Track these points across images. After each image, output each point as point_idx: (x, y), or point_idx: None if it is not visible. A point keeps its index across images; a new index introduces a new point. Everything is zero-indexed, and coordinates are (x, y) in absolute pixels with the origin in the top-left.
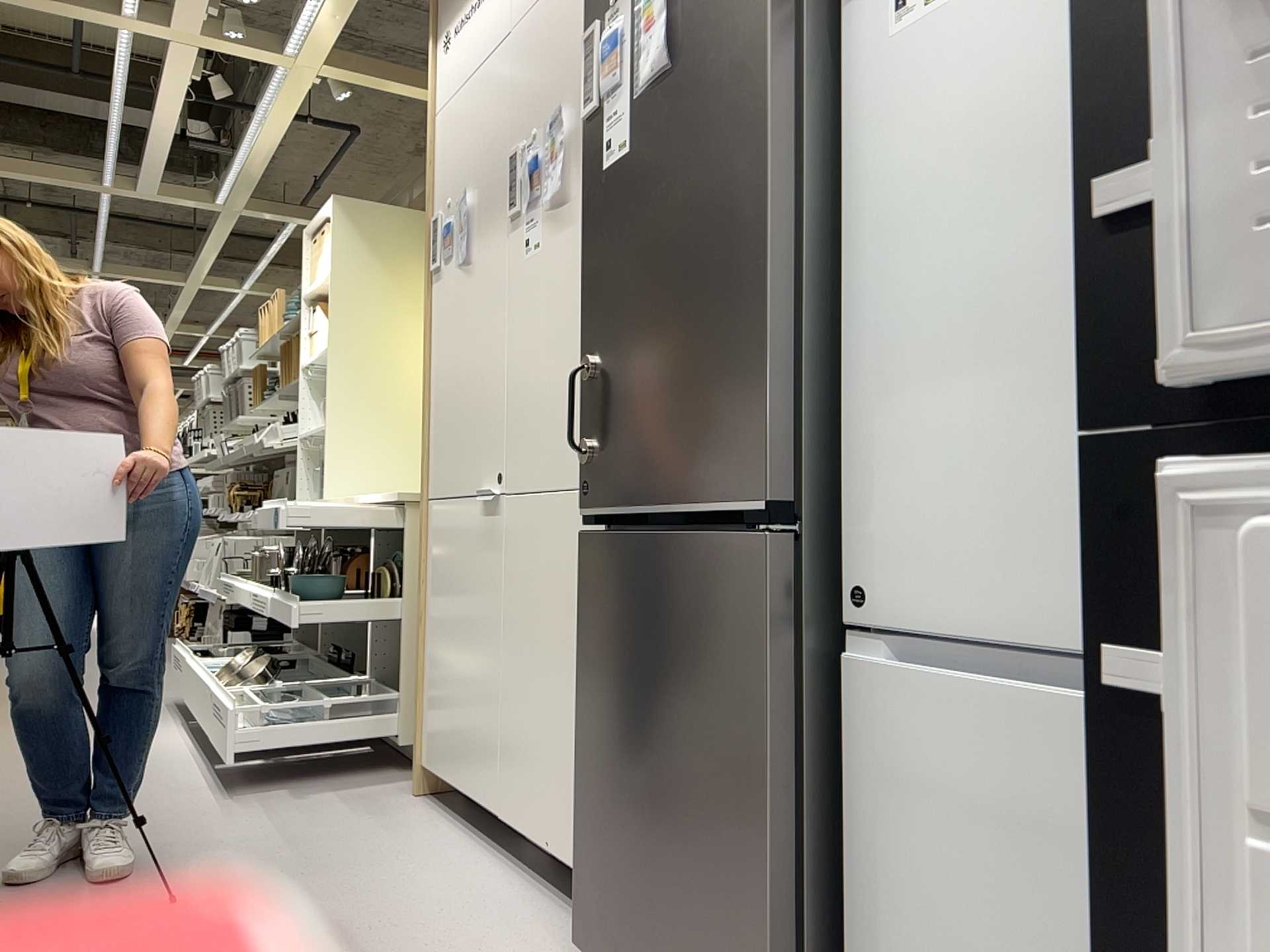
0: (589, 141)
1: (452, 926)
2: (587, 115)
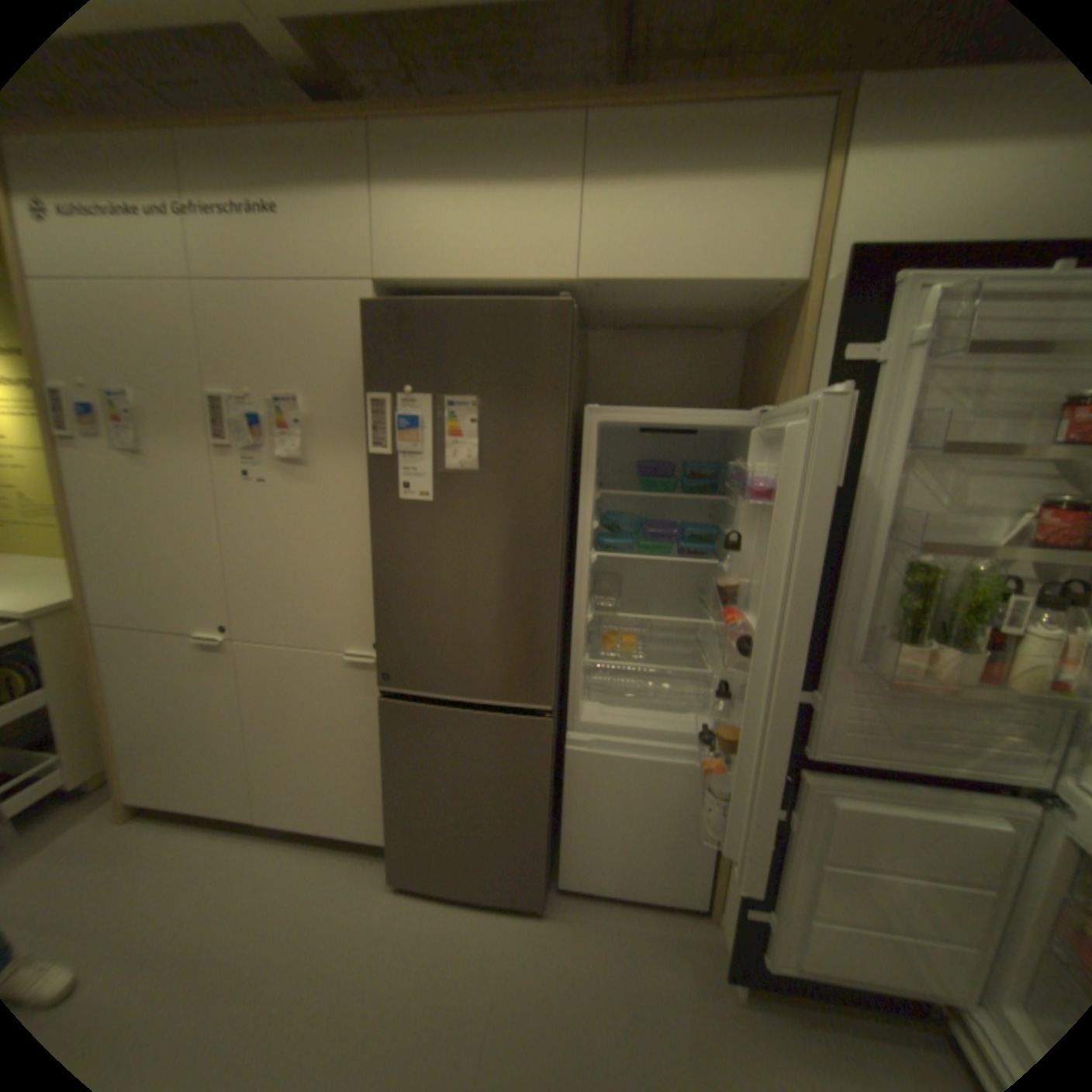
0: (376, 469)
1: (288, 913)
2: (376, 451)
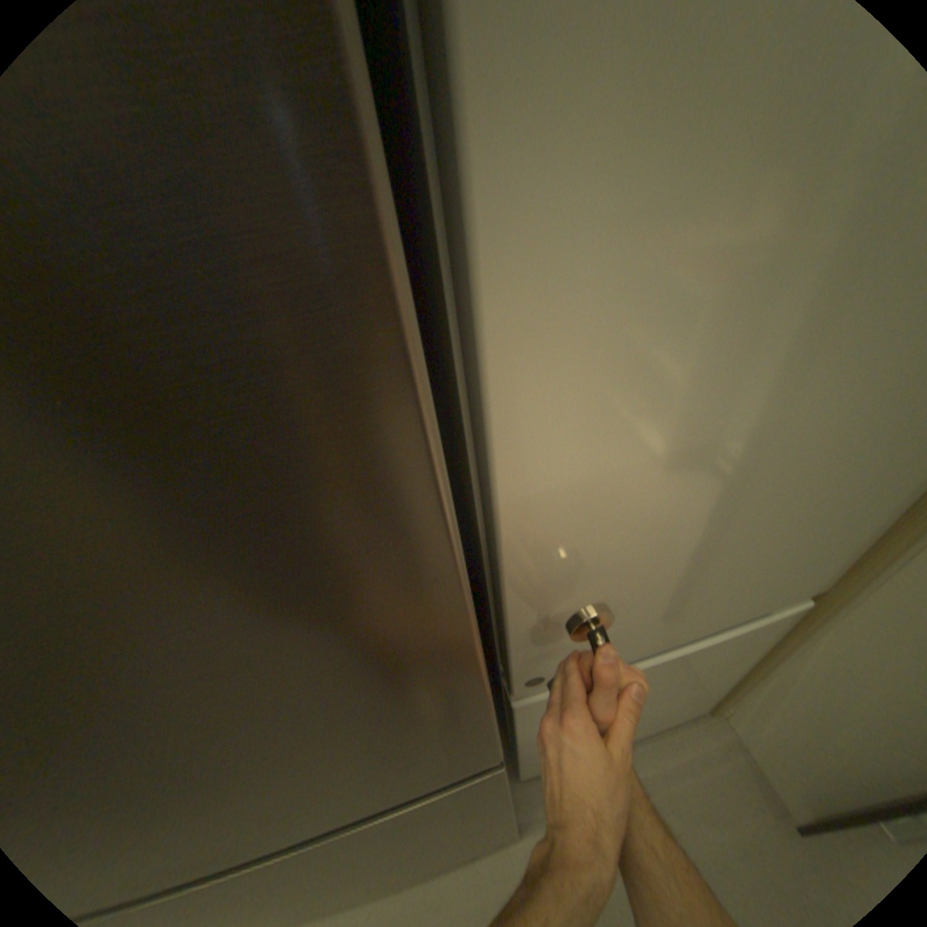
0: None
1: None
2: None
